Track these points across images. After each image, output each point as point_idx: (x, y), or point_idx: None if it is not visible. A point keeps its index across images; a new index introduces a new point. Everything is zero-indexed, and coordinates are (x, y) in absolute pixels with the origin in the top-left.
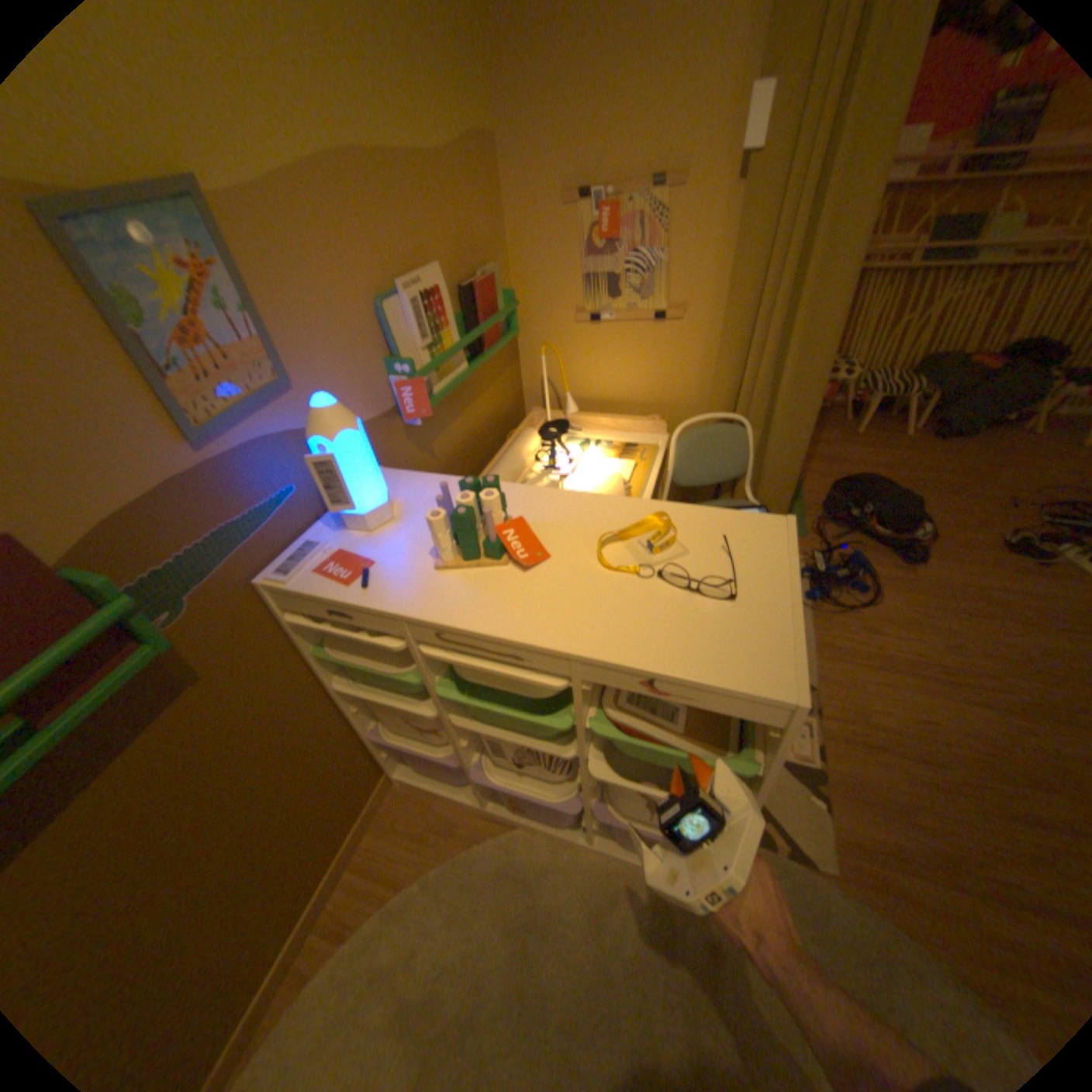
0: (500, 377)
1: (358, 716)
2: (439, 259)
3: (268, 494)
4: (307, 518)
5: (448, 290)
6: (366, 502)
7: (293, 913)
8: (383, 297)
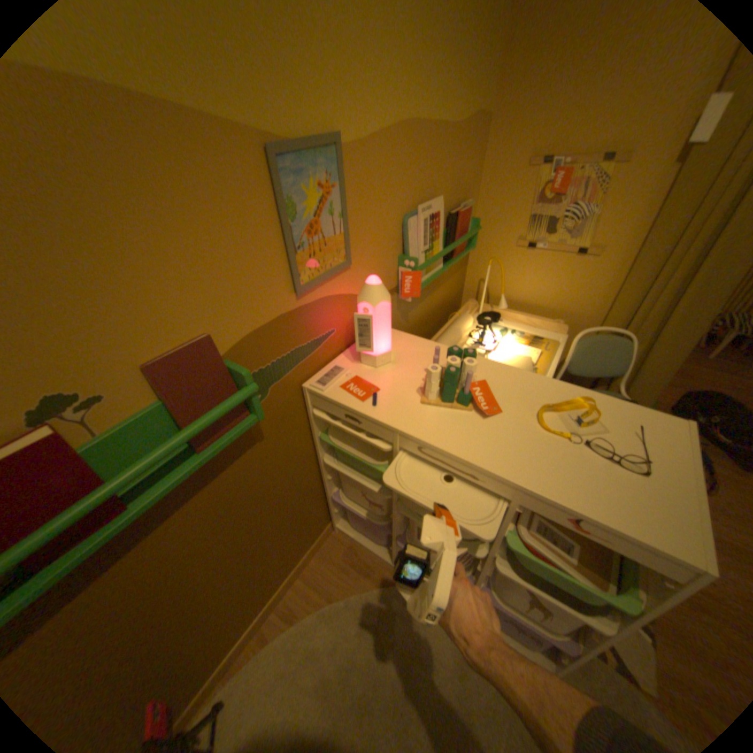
0: (454, 275)
1: (330, 482)
2: (443, 194)
3: (323, 332)
4: (337, 351)
5: (442, 214)
6: (380, 348)
7: (267, 596)
8: (409, 216)
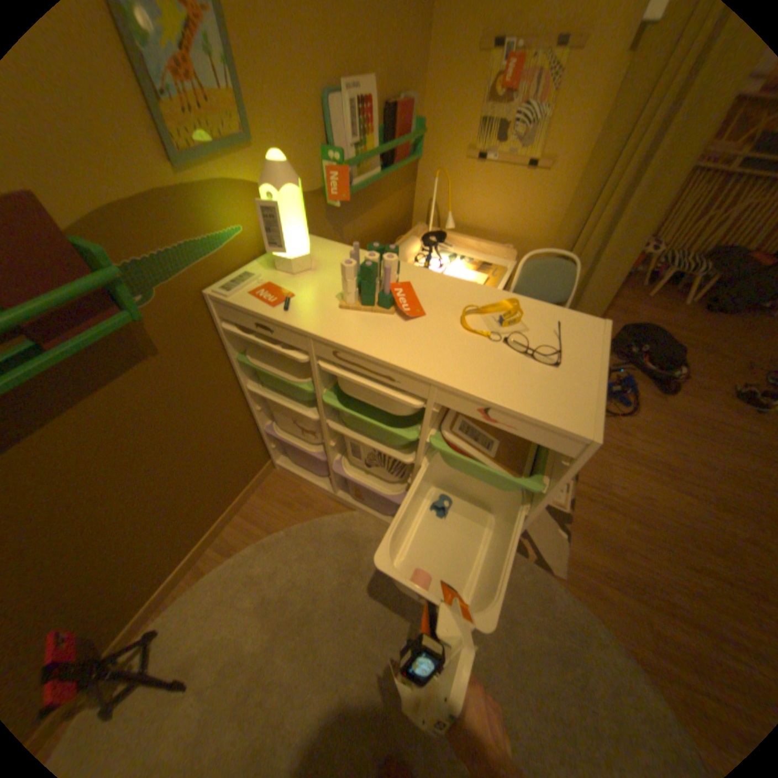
0: (400, 192)
1: (260, 414)
2: (376, 74)
3: (223, 227)
4: (248, 257)
5: (377, 104)
6: (295, 250)
7: (199, 532)
8: (330, 92)
